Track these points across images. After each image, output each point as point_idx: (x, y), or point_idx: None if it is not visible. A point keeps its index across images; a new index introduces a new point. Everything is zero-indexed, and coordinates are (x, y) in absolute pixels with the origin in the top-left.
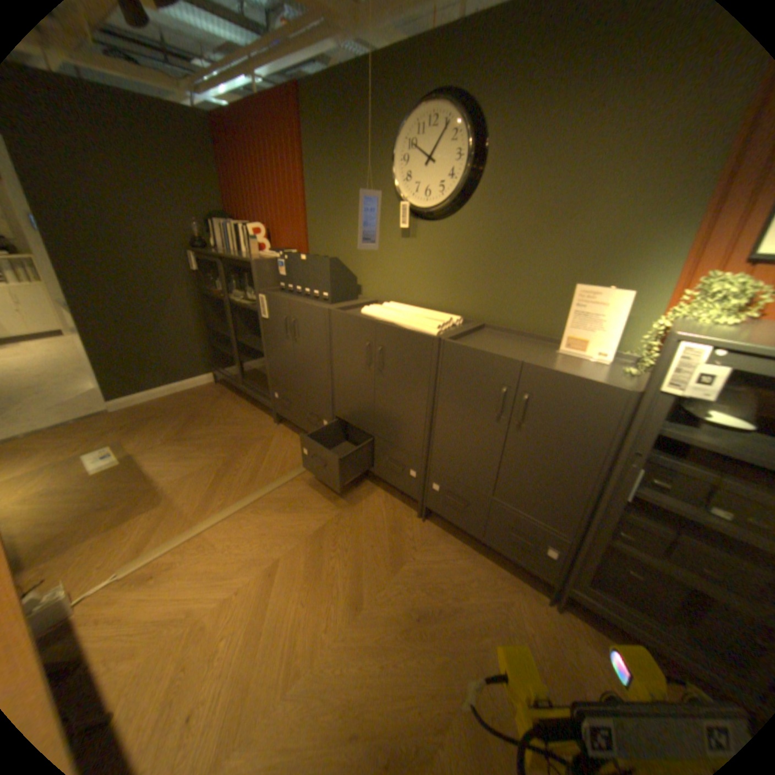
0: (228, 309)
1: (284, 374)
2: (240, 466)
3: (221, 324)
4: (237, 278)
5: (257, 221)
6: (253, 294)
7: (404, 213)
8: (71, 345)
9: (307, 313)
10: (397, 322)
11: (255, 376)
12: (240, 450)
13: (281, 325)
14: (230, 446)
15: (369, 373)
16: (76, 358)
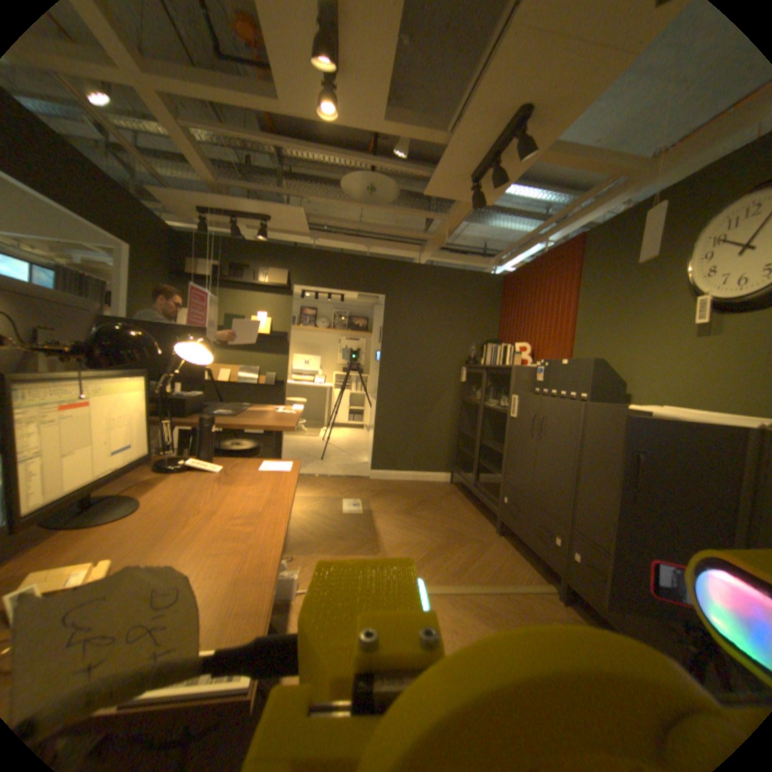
0: (479, 415)
1: (519, 476)
2: (450, 556)
3: (469, 430)
4: (494, 391)
5: (524, 344)
6: (506, 401)
7: (703, 308)
8: (364, 433)
9: (559, 409)
10: (683, 417)
11: (486, 484)
12: (454, 542)
13: (527, 423)
14: (447, 535)
15: (631, 478)
16: (363, 441)
